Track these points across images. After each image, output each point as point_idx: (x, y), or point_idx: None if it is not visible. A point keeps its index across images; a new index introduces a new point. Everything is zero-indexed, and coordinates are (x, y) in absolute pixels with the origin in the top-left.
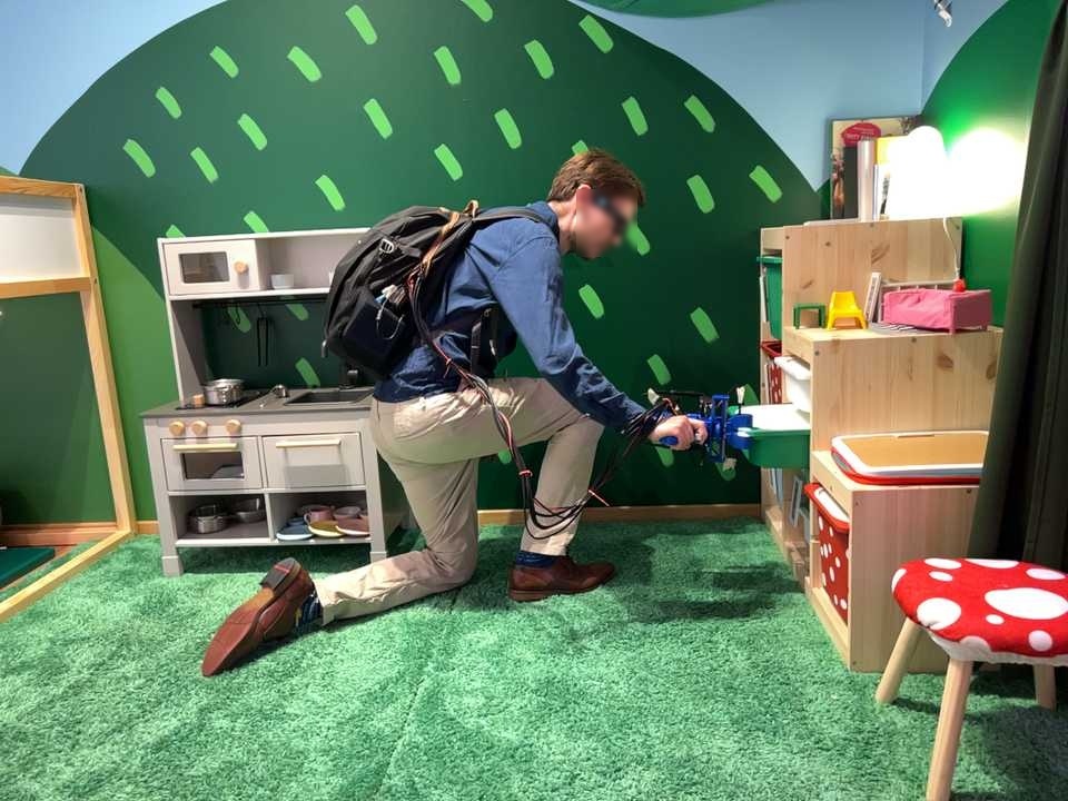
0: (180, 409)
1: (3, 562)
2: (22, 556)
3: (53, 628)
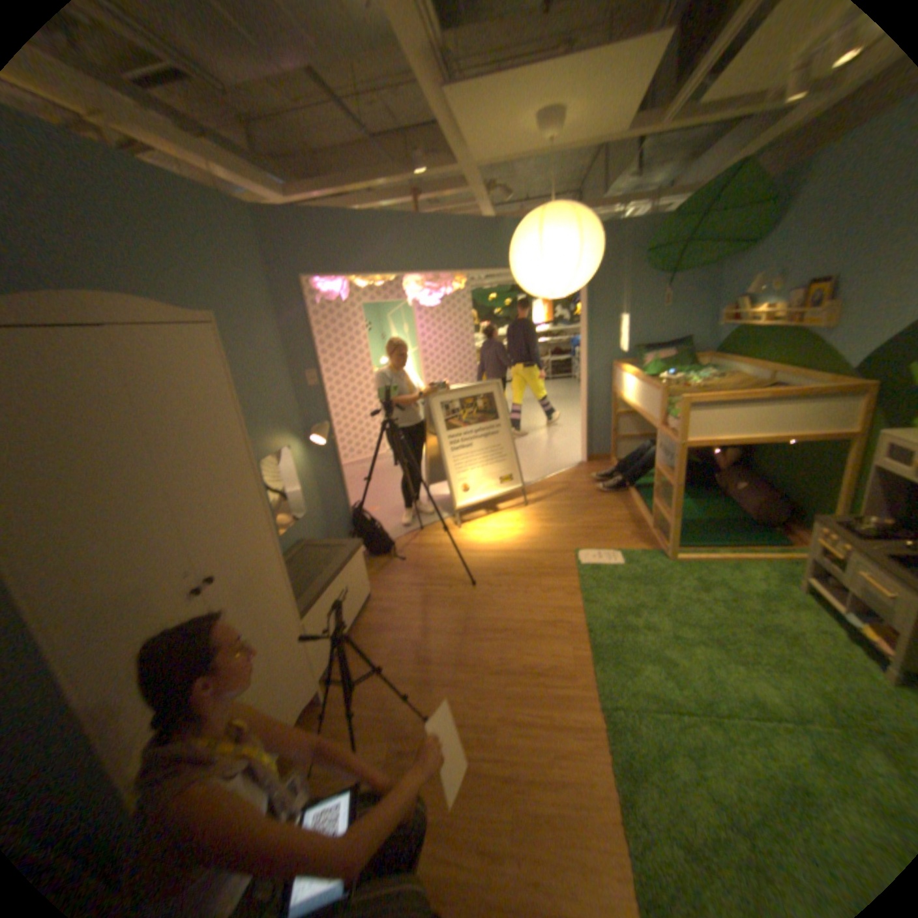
0: (836, 525)
1: (768, 538)
2: (784, 539)
3: (733, 577)
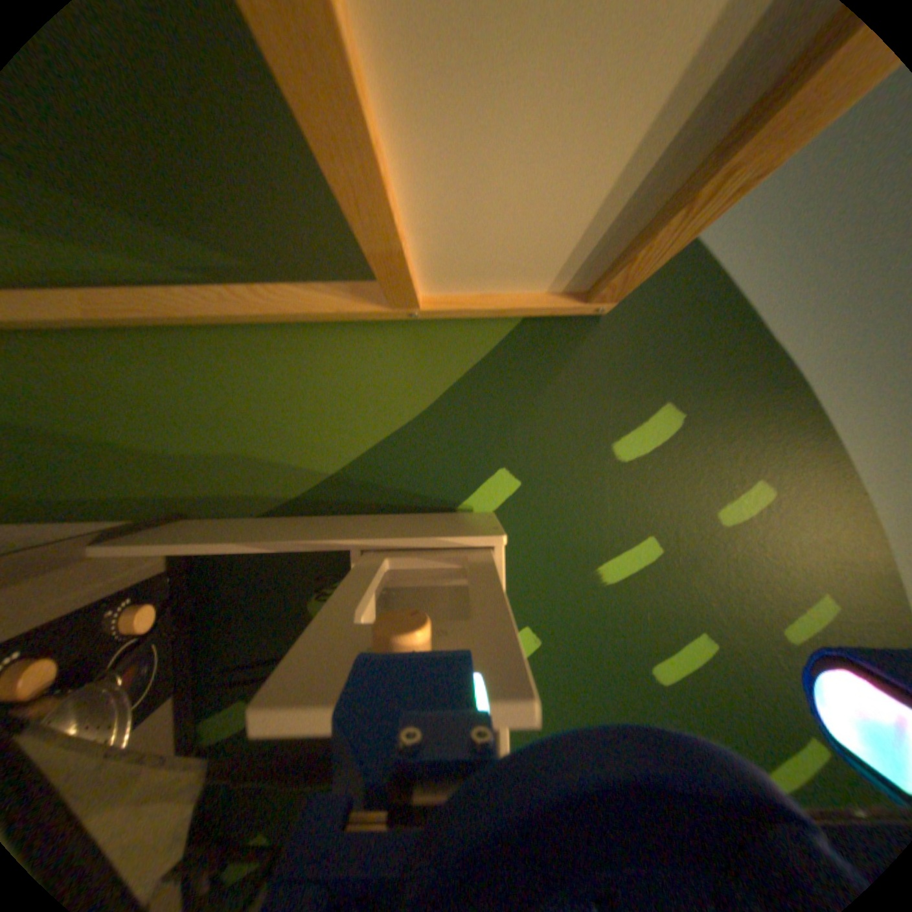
0: None
1: None
2: None
3: None
